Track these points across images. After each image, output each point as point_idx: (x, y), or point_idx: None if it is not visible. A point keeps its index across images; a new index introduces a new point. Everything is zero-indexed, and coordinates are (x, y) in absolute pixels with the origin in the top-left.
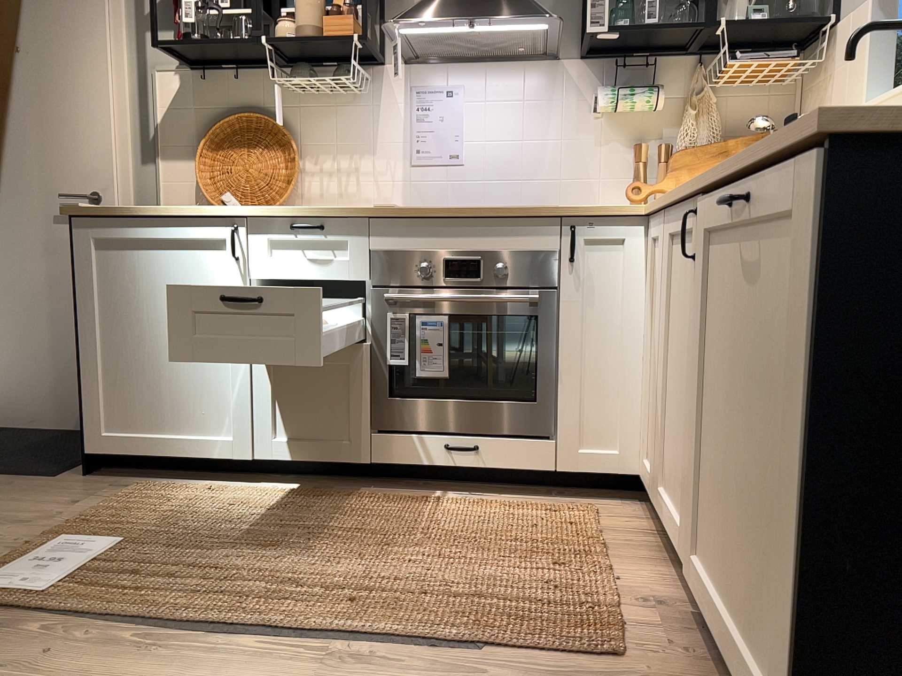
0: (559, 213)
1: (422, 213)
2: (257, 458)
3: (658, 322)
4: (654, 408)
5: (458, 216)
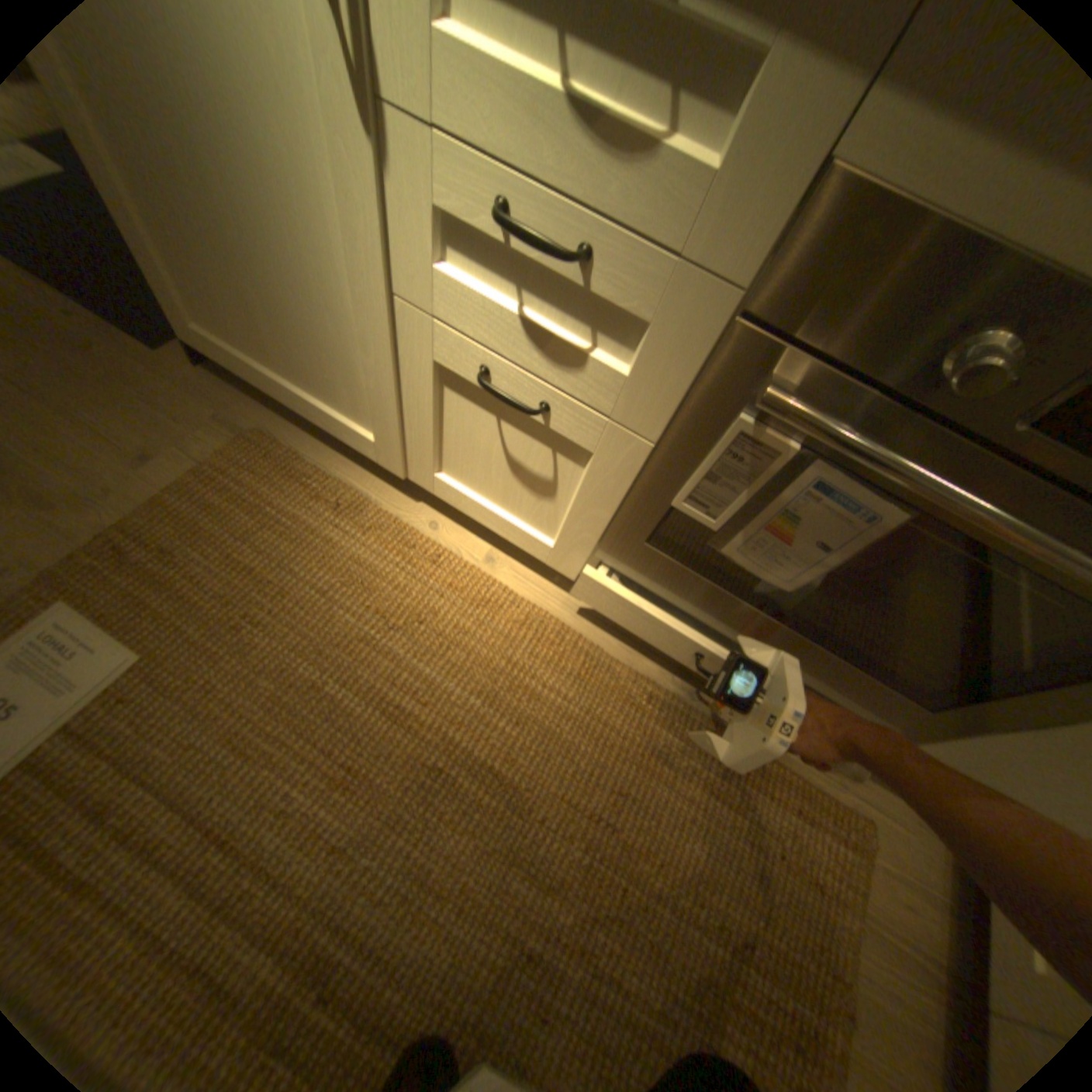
0: None
1: None
2: (415, 477)
3: None
4: None
5: None
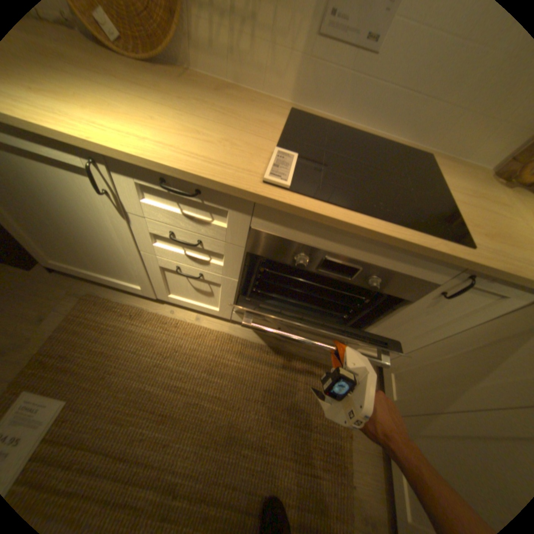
0: (474, 267)
1: (321, 219)
2: (159, 298)
3: (474, 365)
4: (421, 378)
5: (361, 233)
